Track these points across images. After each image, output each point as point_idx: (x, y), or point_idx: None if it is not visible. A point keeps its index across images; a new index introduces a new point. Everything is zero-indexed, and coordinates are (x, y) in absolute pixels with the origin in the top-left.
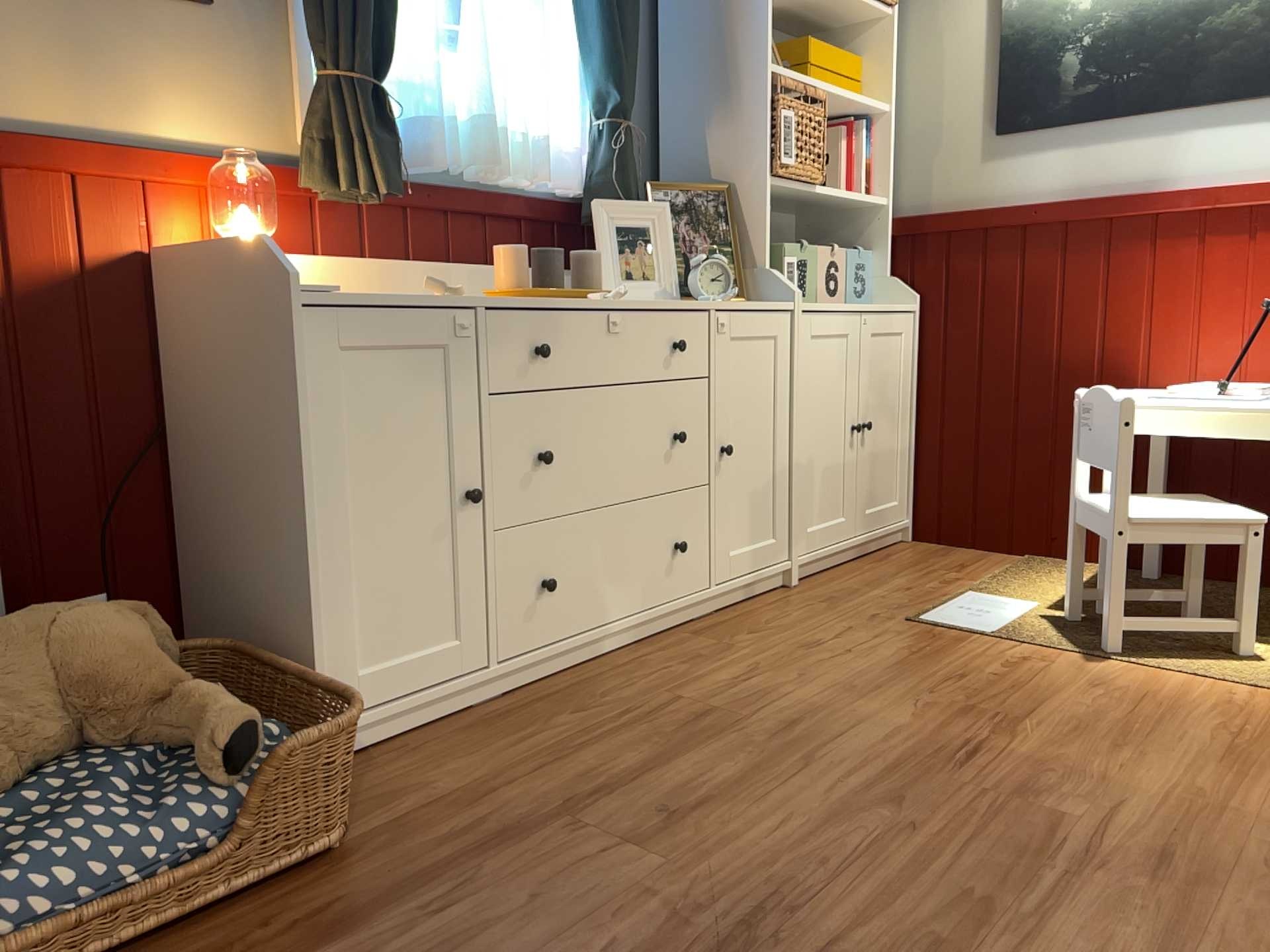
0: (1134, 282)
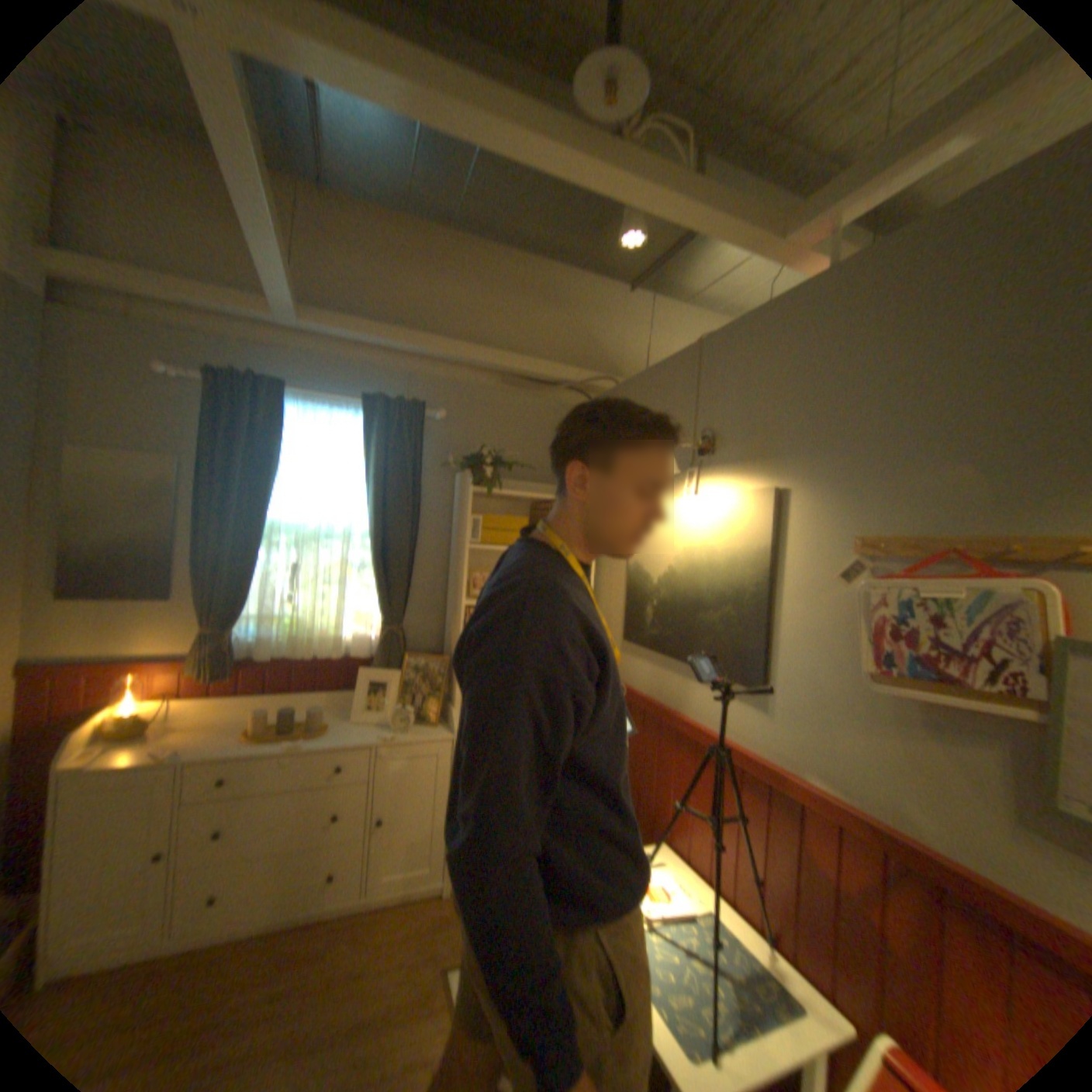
0: (669, 769)
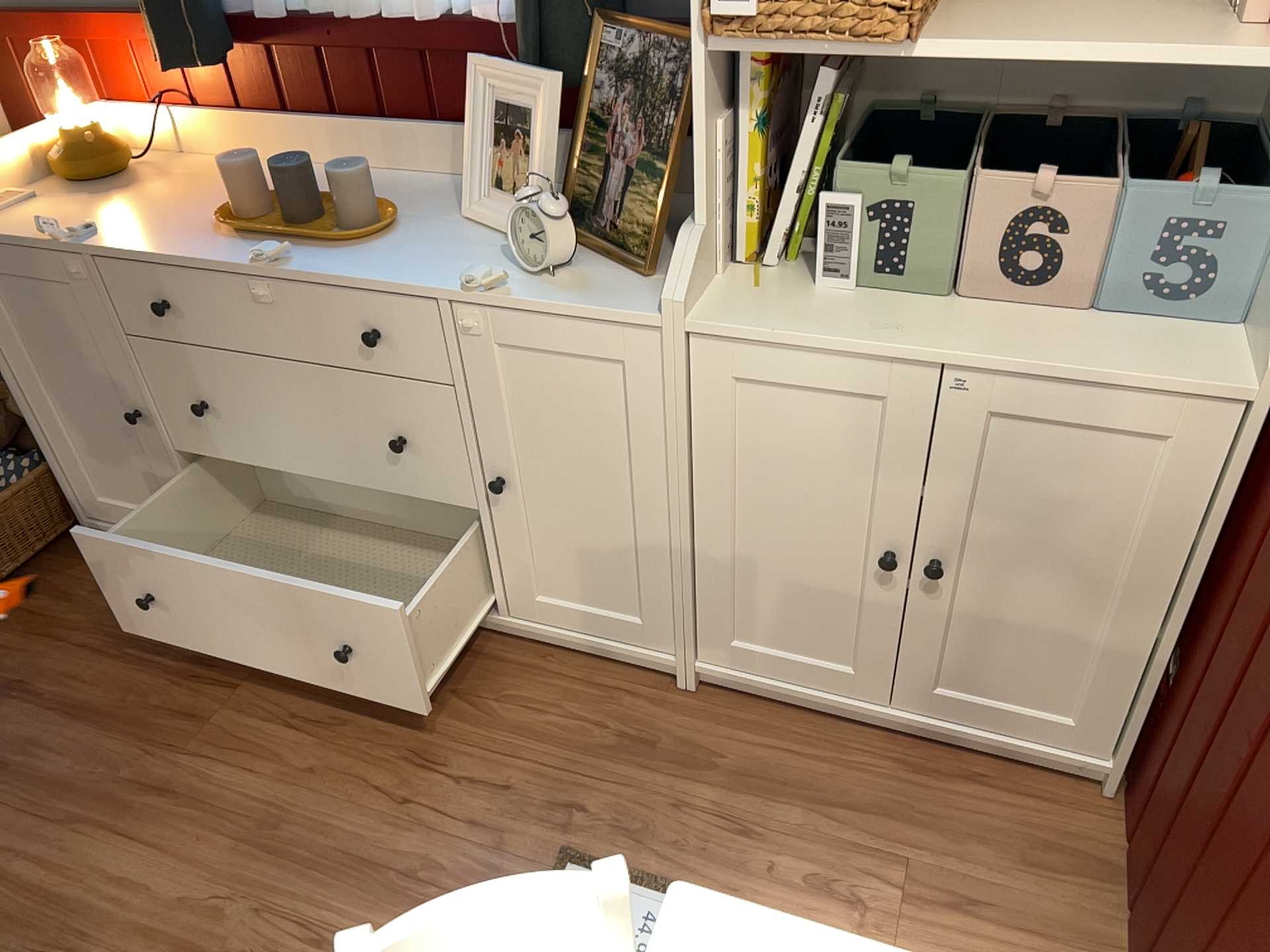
0: None
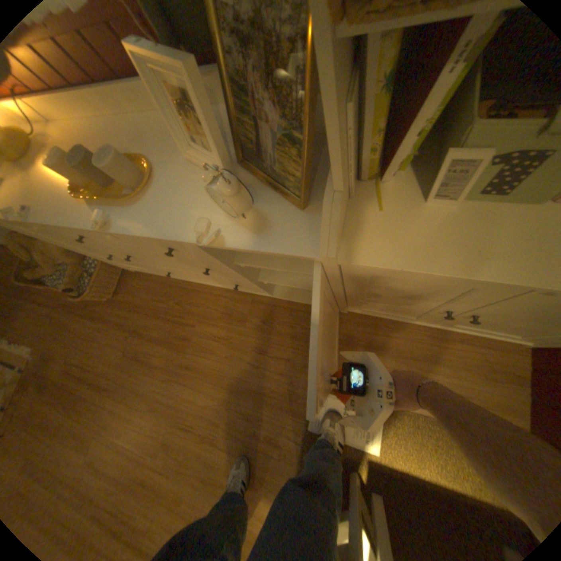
0: None
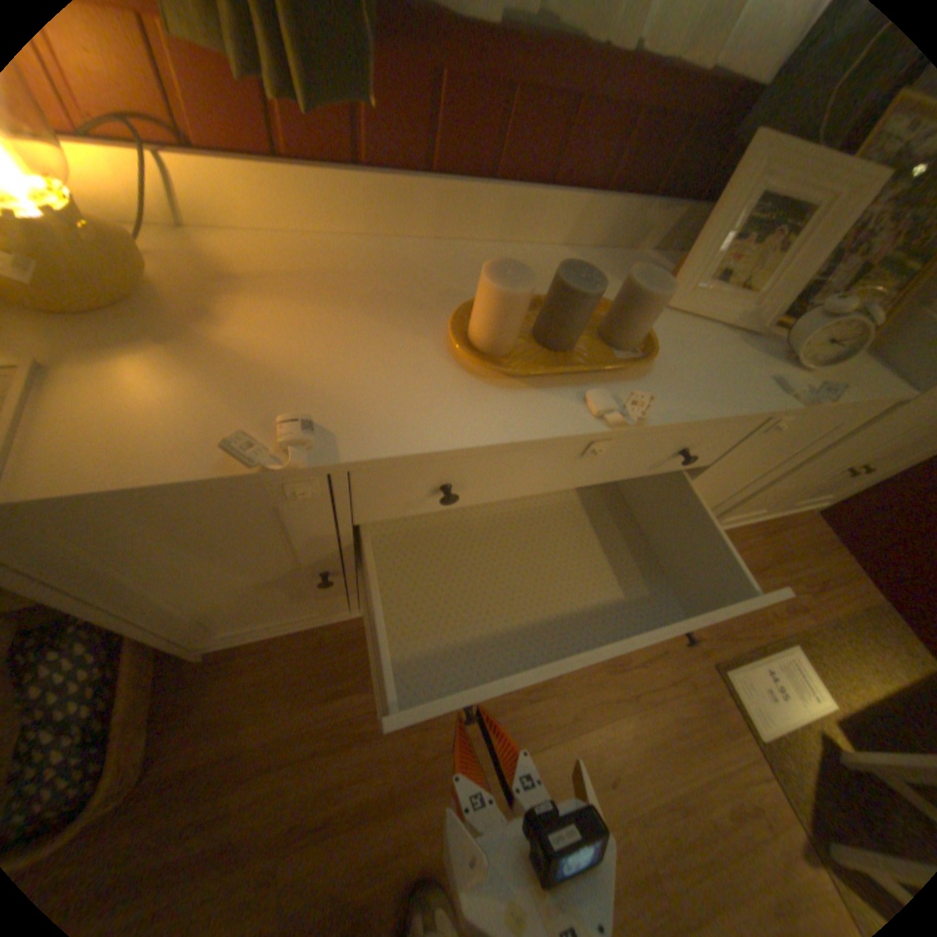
0: None
